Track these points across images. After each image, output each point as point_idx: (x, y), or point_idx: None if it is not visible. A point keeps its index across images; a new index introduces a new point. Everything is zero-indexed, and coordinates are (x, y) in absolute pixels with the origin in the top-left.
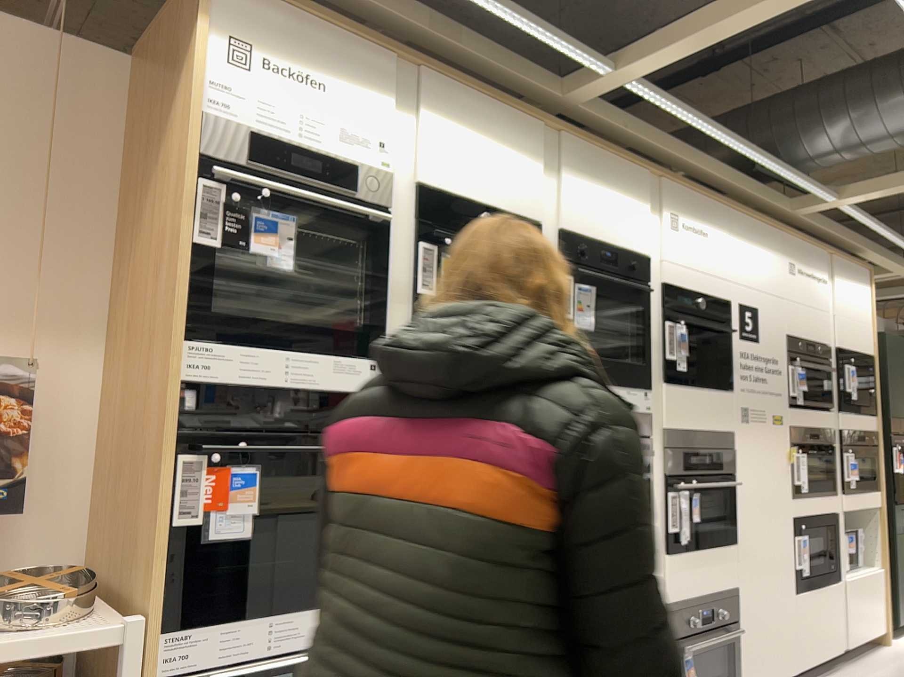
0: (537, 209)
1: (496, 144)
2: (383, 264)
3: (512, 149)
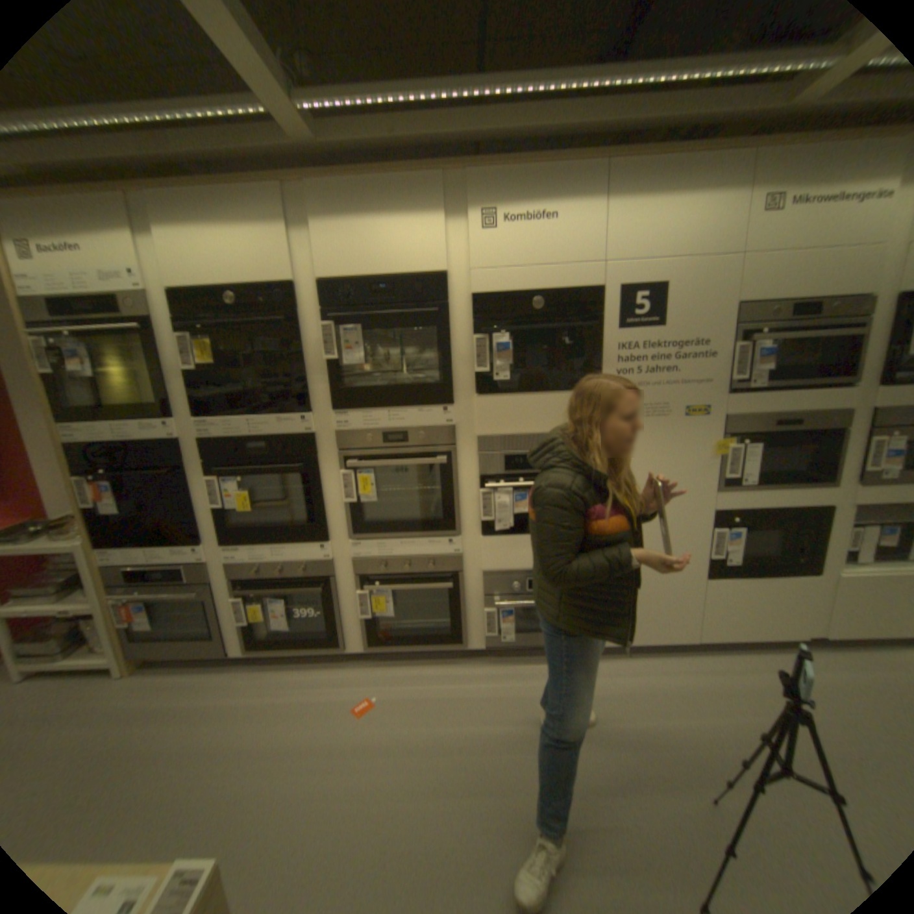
0: (286, 268)
1: (227, 221)
2: (150, 356)
3: (246, 220)
